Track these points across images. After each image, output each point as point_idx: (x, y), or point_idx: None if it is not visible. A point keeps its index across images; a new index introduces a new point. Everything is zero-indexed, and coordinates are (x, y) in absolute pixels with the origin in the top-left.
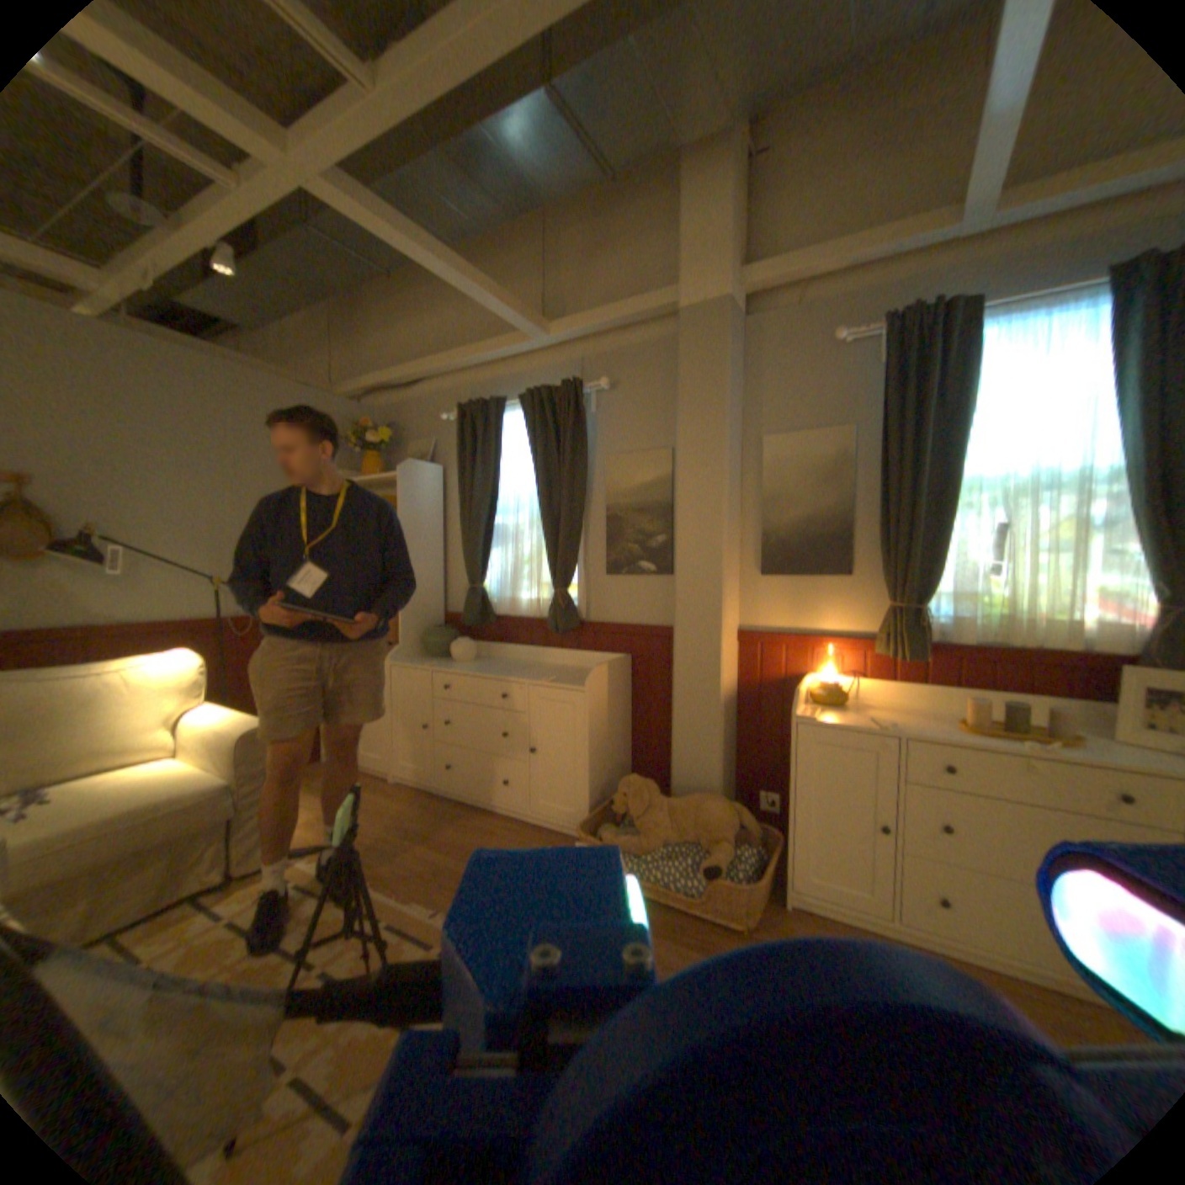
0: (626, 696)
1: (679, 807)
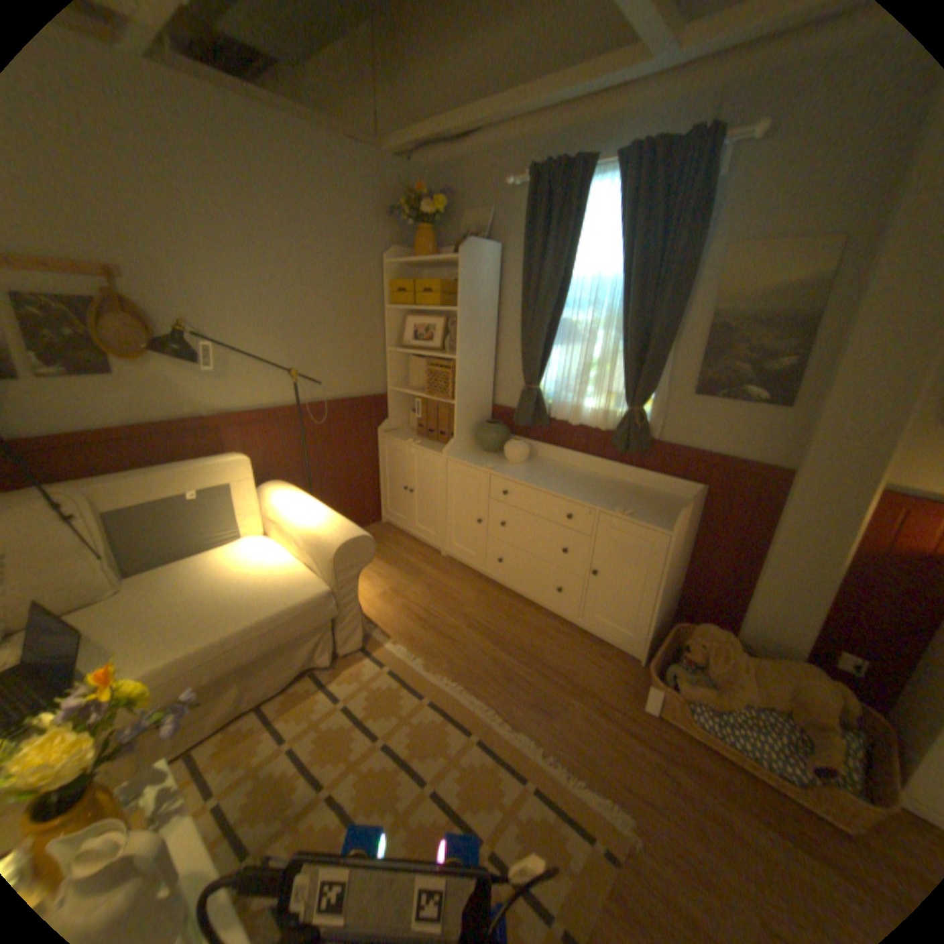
0: (695, 527)
1: (769, 674)
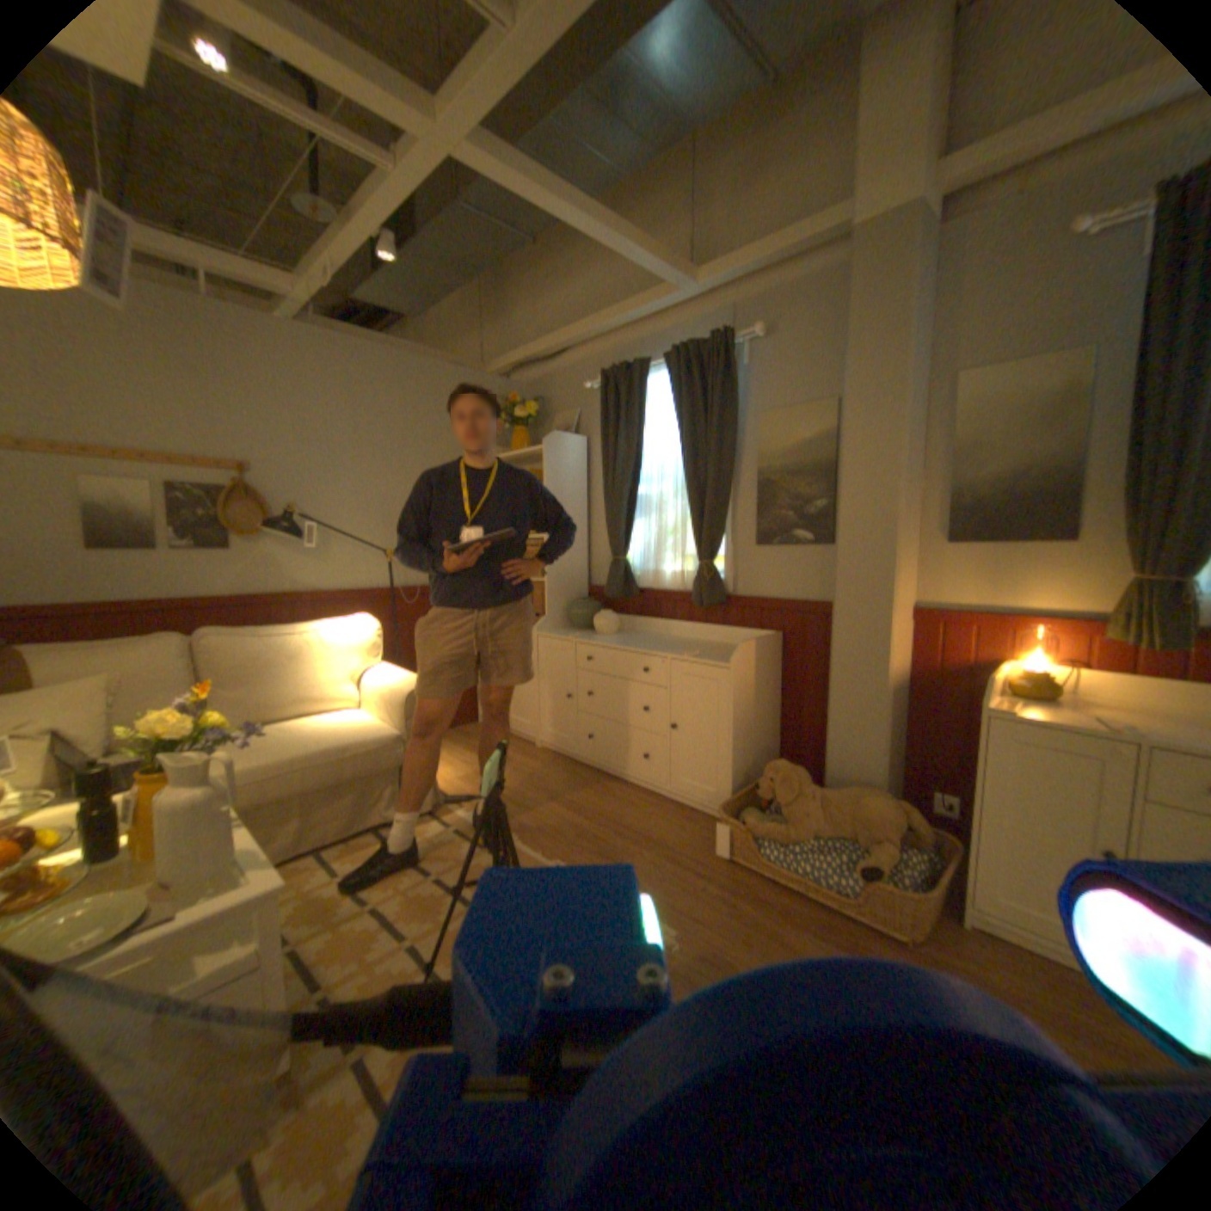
0: (776, 676)
1: (835, 799)
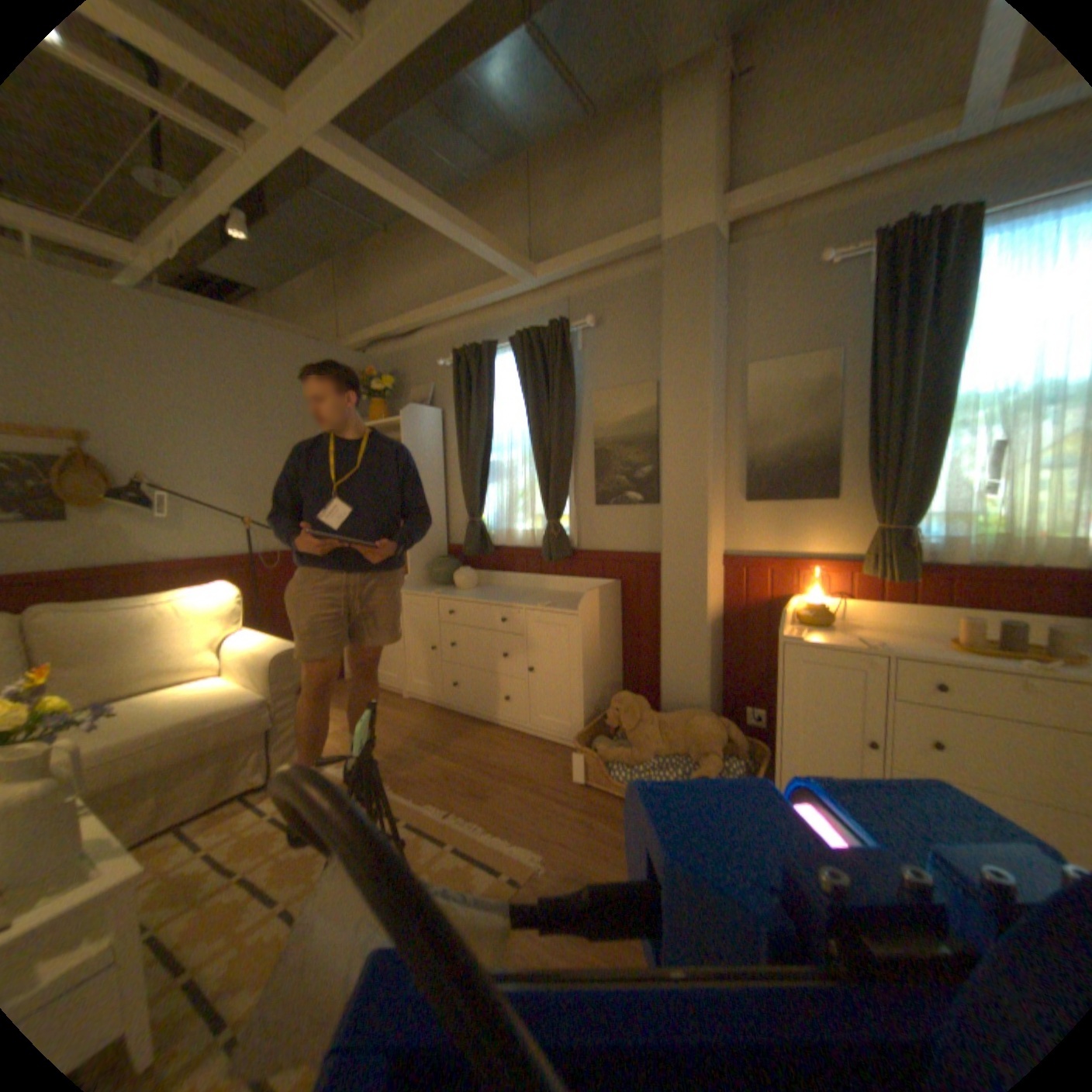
0: (616, 618)
1: (669, 721)
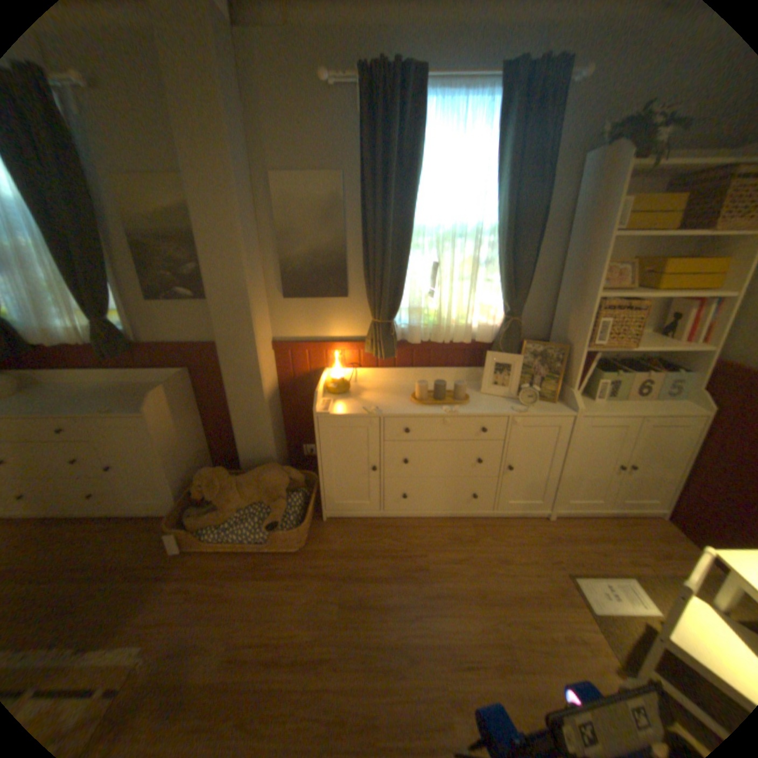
0: (190, 401)
1: (245, 482)
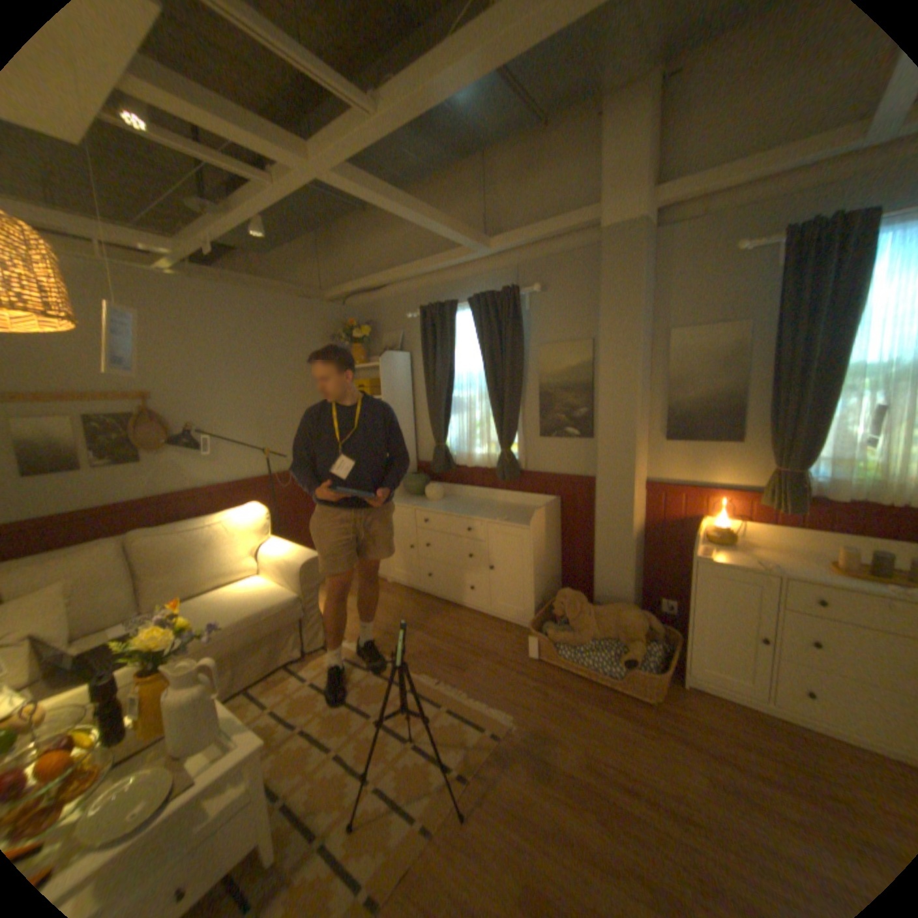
0: (557, 527)
1: (602, 613)
